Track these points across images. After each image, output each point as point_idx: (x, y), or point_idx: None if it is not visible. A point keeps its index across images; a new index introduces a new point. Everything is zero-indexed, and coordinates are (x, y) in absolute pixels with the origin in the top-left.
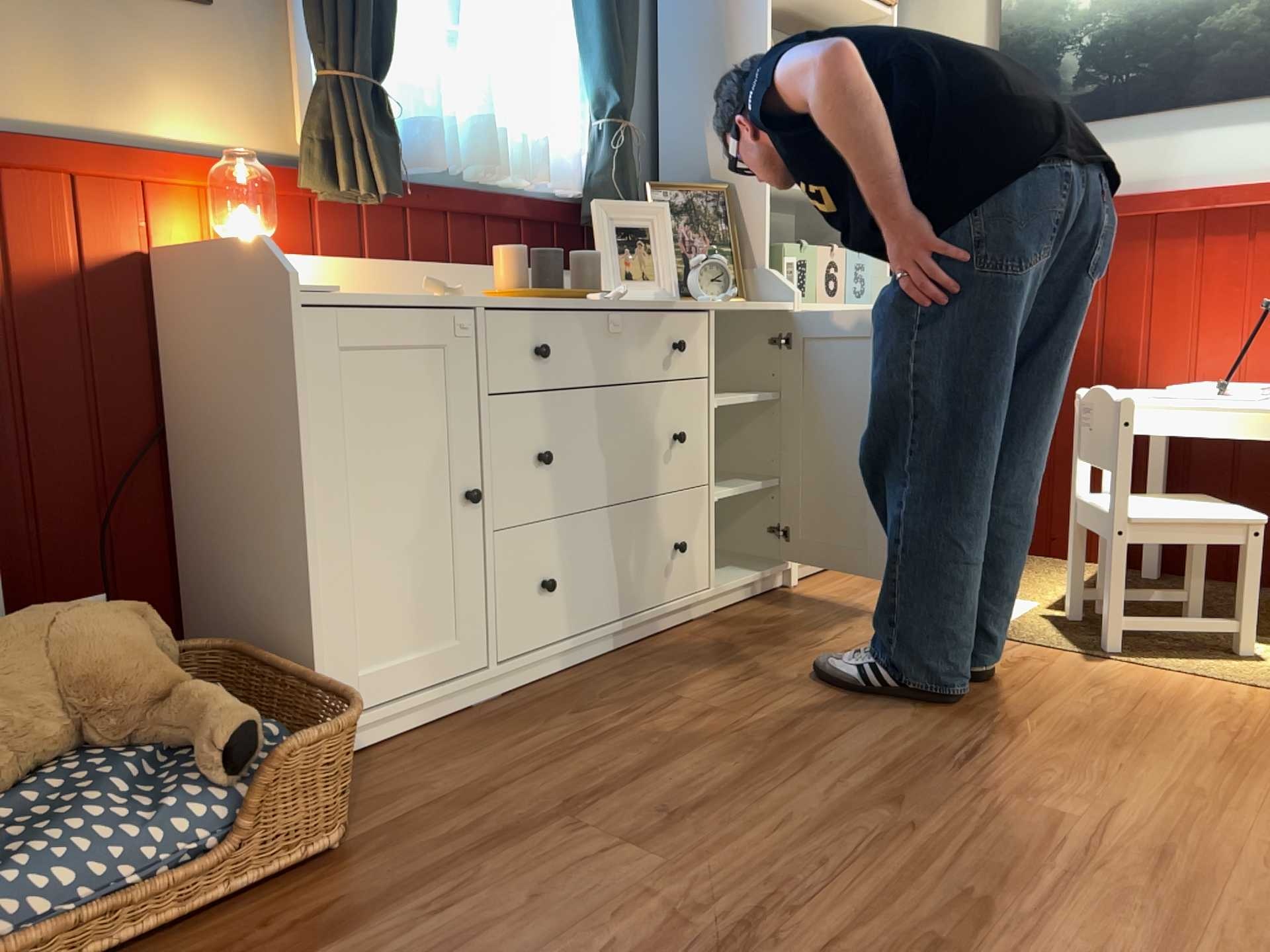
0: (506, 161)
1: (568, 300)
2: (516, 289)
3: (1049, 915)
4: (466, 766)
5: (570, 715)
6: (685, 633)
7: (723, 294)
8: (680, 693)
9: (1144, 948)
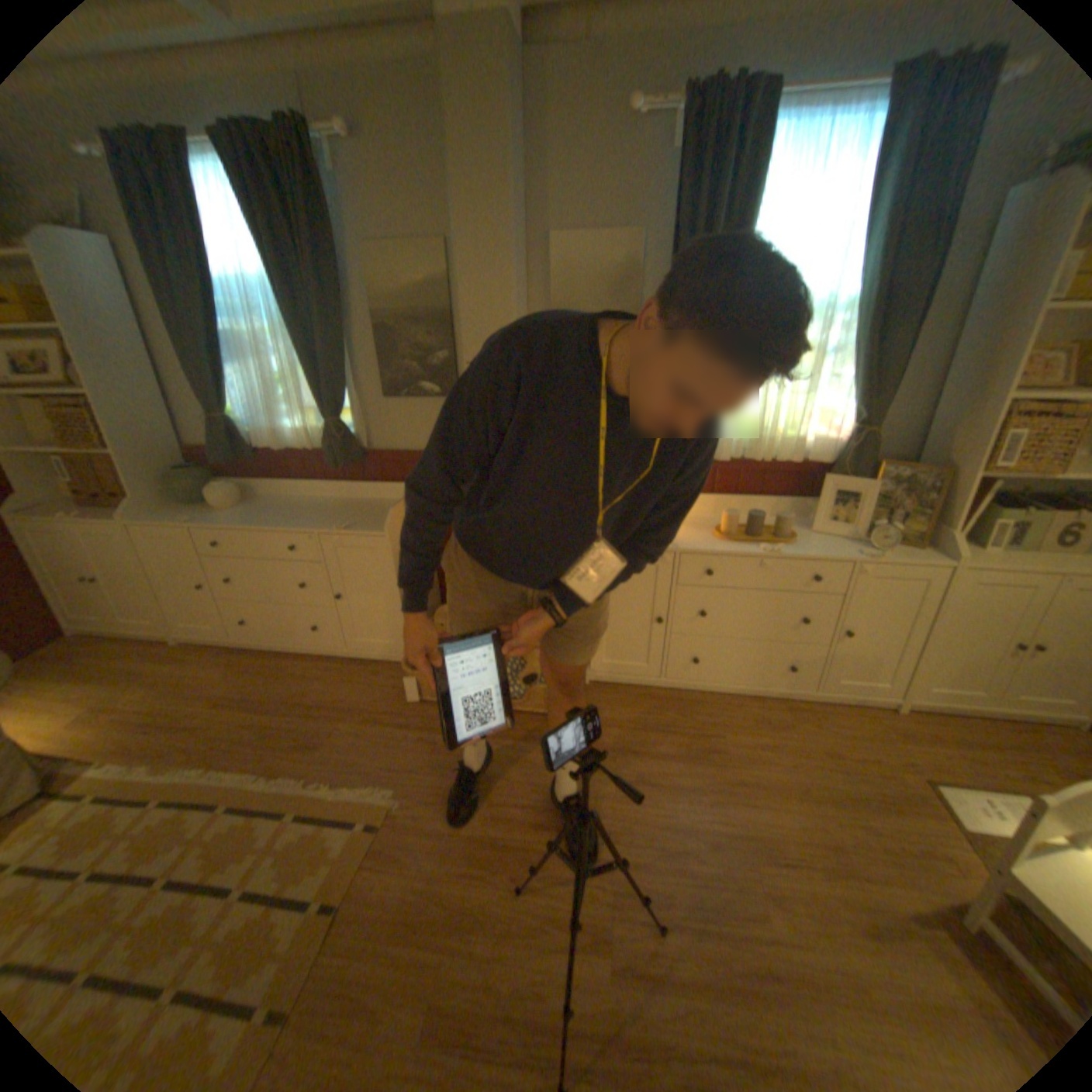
0: (781, 447)
1: (749, 546)
2: (723, 535)
3: (682, 936)
4: (619, 712)
5: (675, 716)
6: (785, 708)
7: (889, 550)
8: (727, 737)
9: (688, 980)
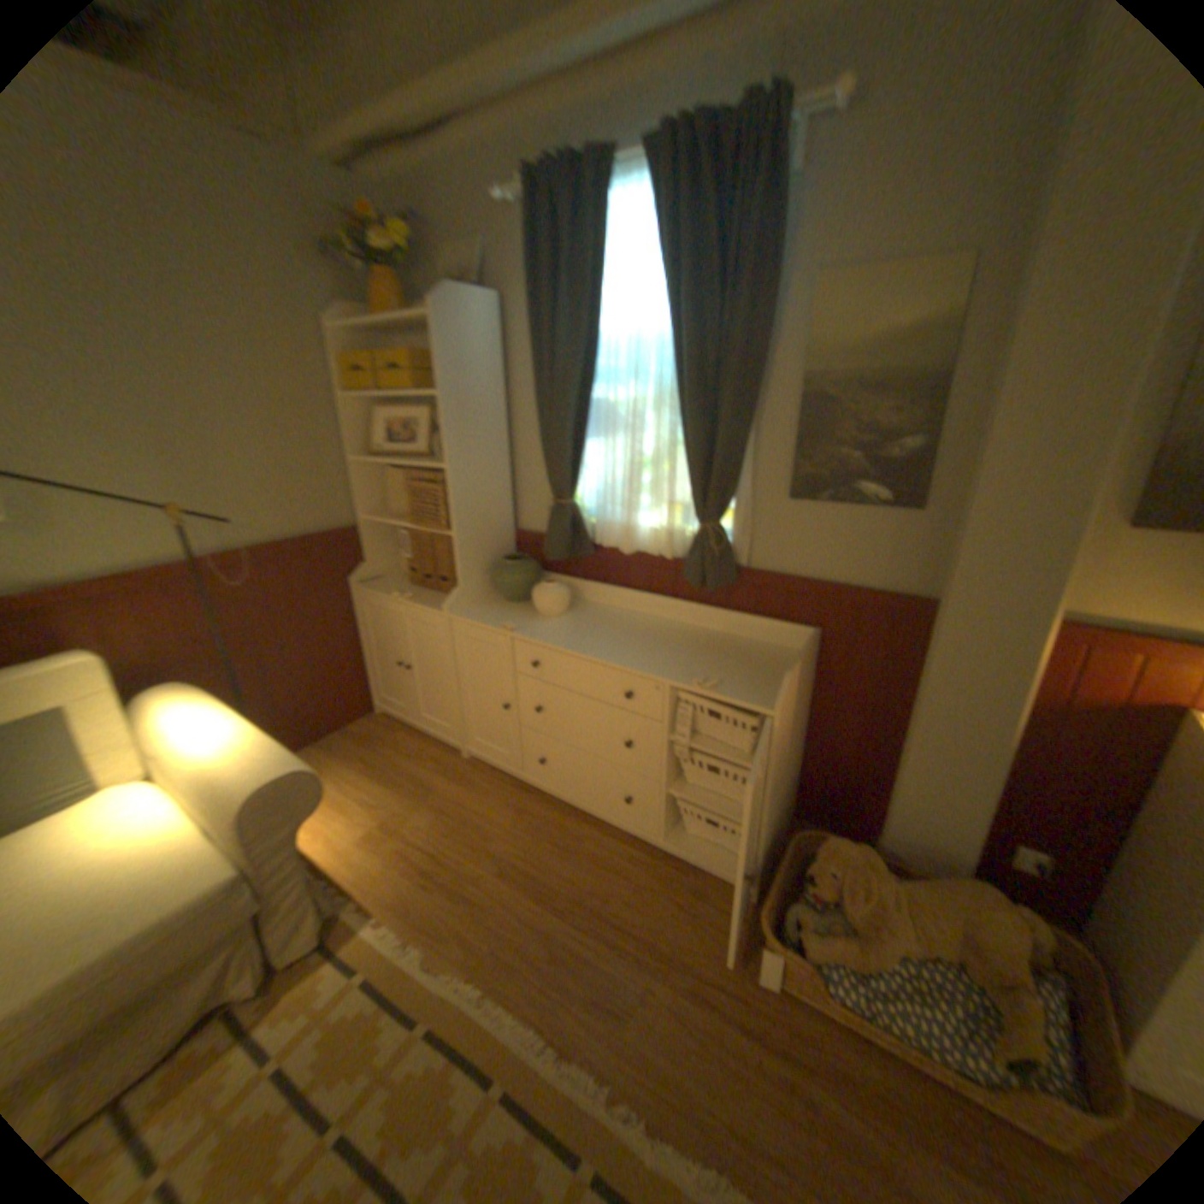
0: None
1: None
2: None
3: None
4: None
5: None
6: None
7: None
8: None
9: None
